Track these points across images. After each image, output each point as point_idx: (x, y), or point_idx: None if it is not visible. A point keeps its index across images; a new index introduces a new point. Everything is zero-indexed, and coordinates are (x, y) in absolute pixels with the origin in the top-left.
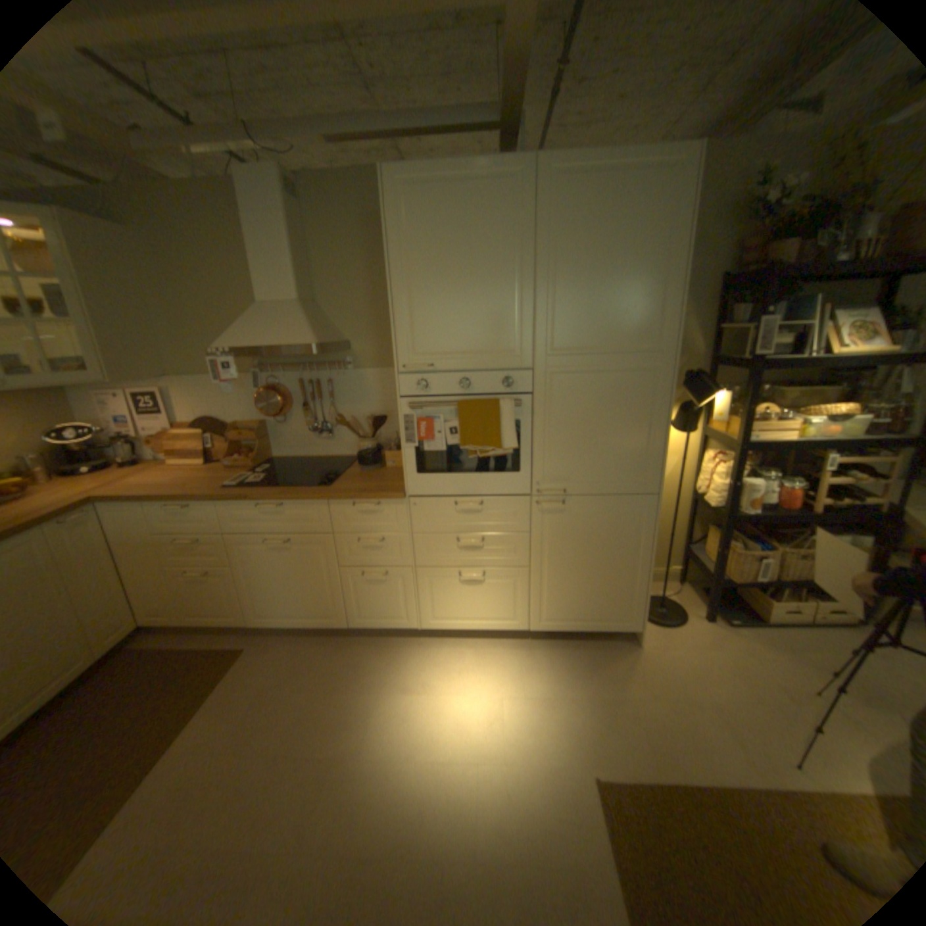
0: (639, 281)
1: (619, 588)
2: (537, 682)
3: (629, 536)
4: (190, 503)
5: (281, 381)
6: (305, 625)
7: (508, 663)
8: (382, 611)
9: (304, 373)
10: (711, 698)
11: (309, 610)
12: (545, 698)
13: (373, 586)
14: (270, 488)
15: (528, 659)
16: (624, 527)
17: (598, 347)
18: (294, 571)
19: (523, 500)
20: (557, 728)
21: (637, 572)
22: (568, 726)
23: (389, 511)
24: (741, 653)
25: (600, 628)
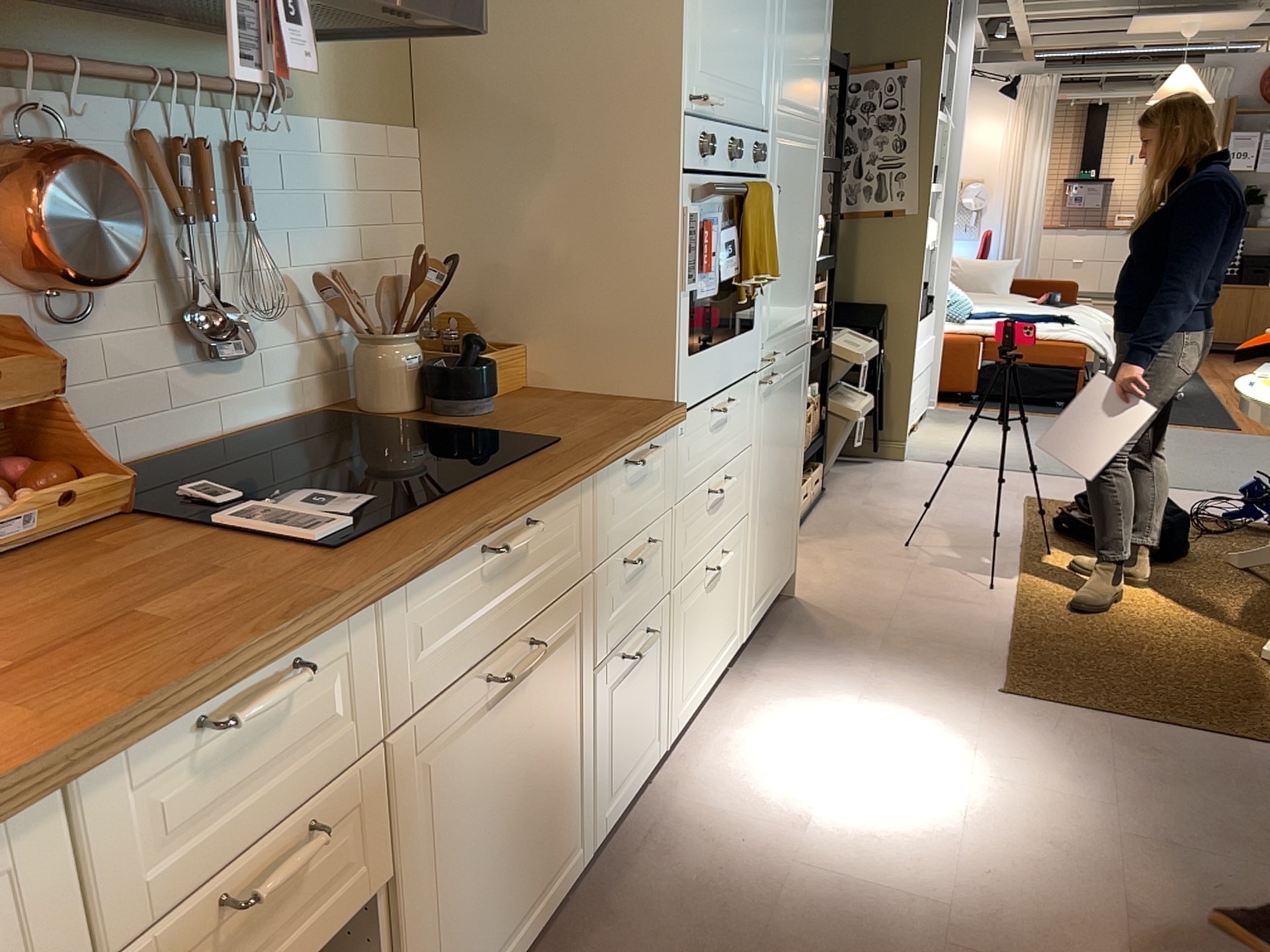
0: (819, 16)
1: (790, 505)
2: (824, 686)
3: (798, 415)
4: (314, 641)
5: (62, 130)
6: (531, 927)
7: (772, 701)
8: (635, 744)
9: (154, 107)
10: (891, 590)
11: (541, 865)
12: (859, 689)
13: (631, 685)
14: (461, 491)
15: (770, 681)
16: (797, 401)
17: (799, 108)
18: (528, 751)
19: (753, 381)
20: (913, 695)
21: (797, 471)
22: (912, 686)
23: (658, 461)
24: (832, 551)
25: (779, 586)
